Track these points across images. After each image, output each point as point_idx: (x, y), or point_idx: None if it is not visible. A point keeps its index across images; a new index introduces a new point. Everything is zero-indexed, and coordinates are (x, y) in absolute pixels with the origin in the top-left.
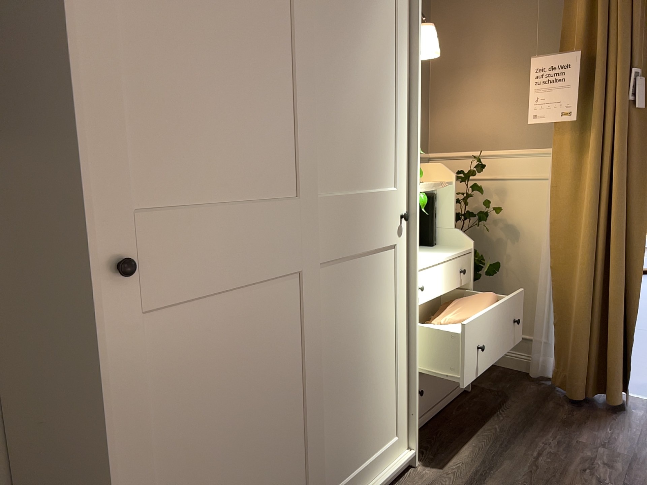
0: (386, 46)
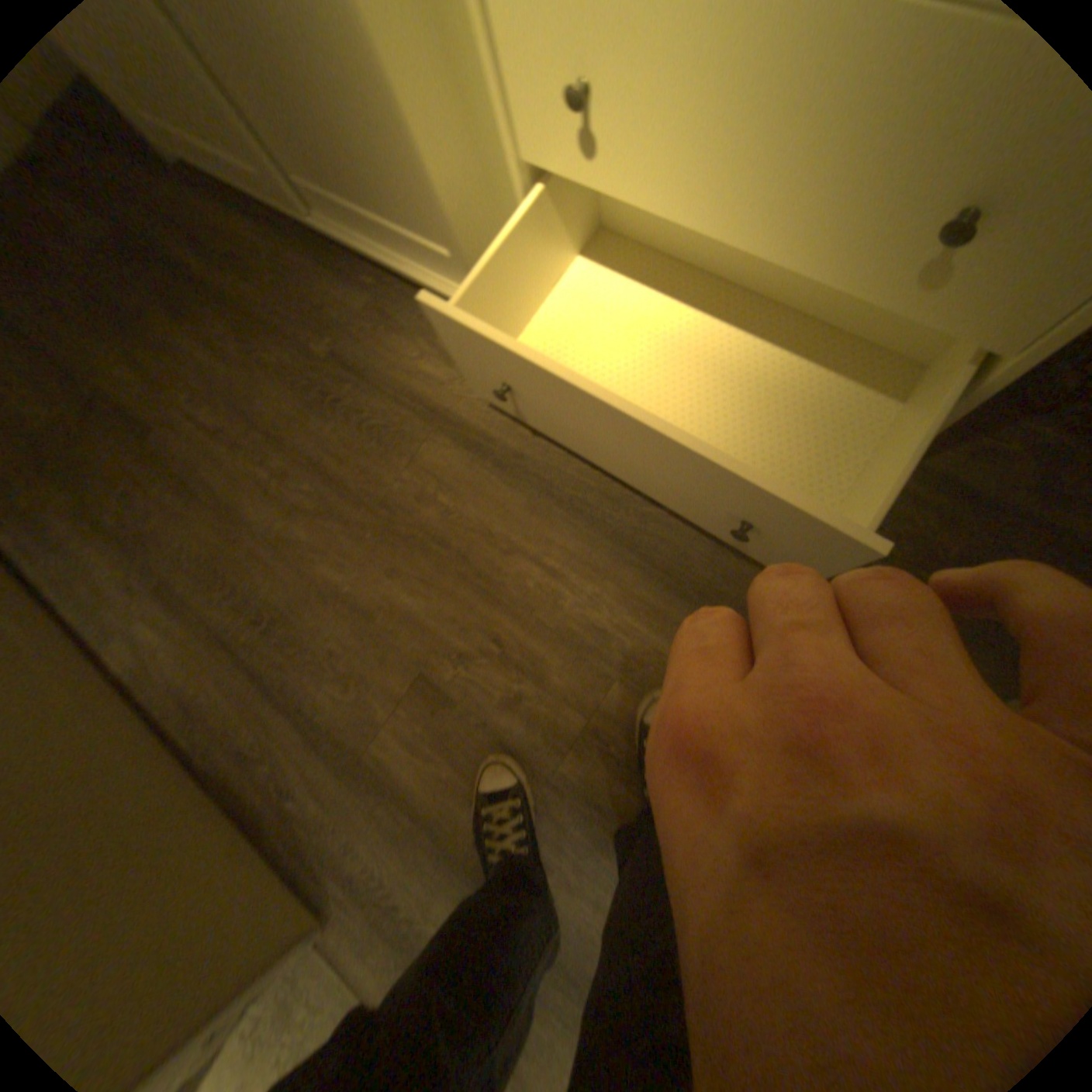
0: None
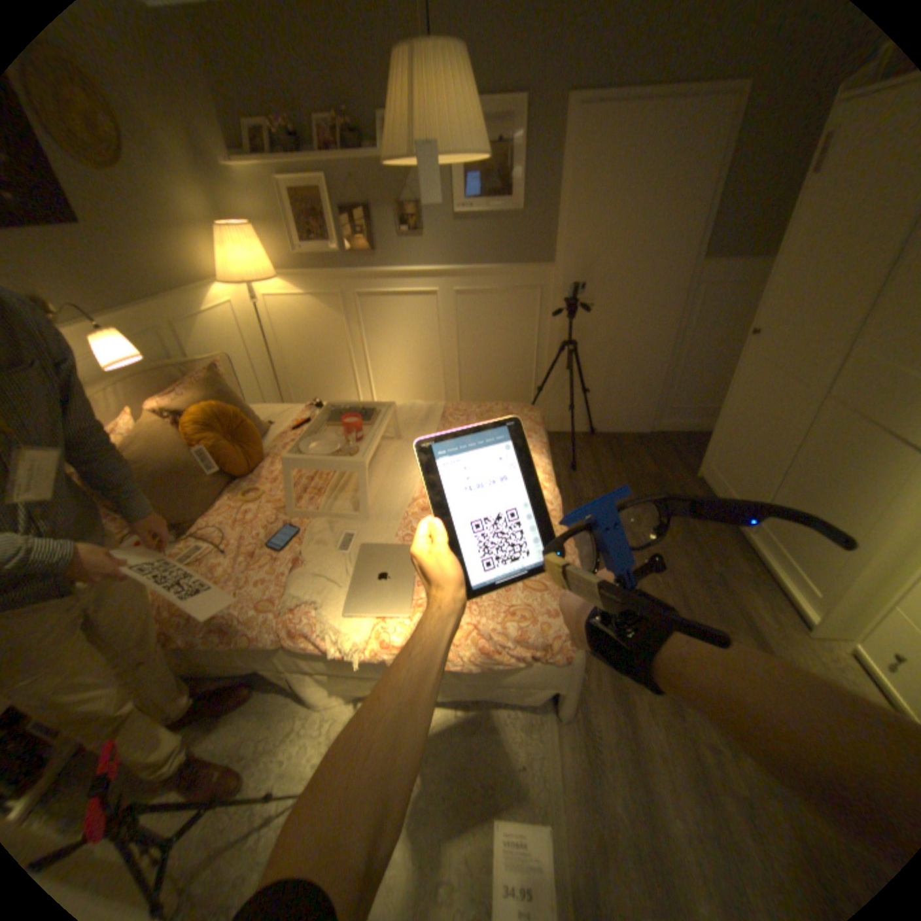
0: None
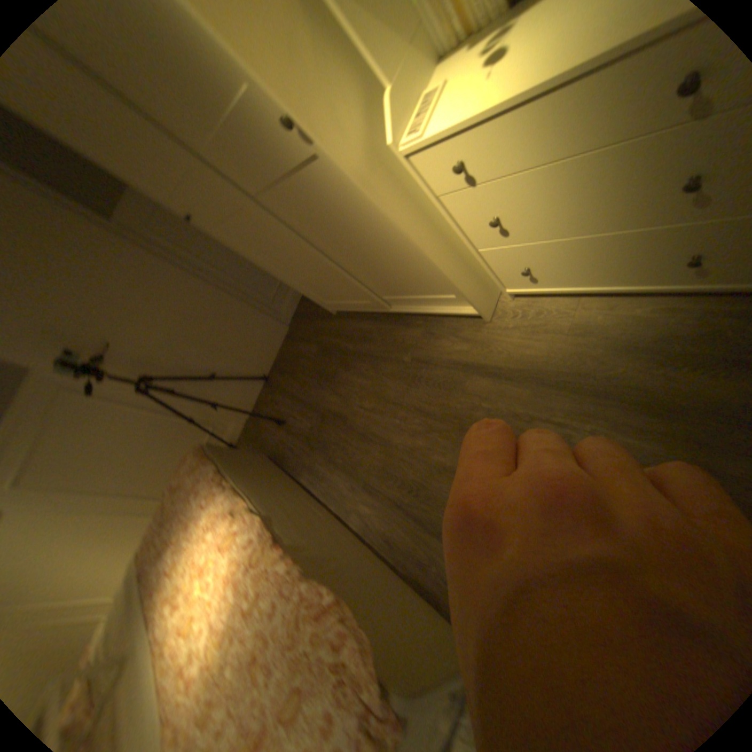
0: None
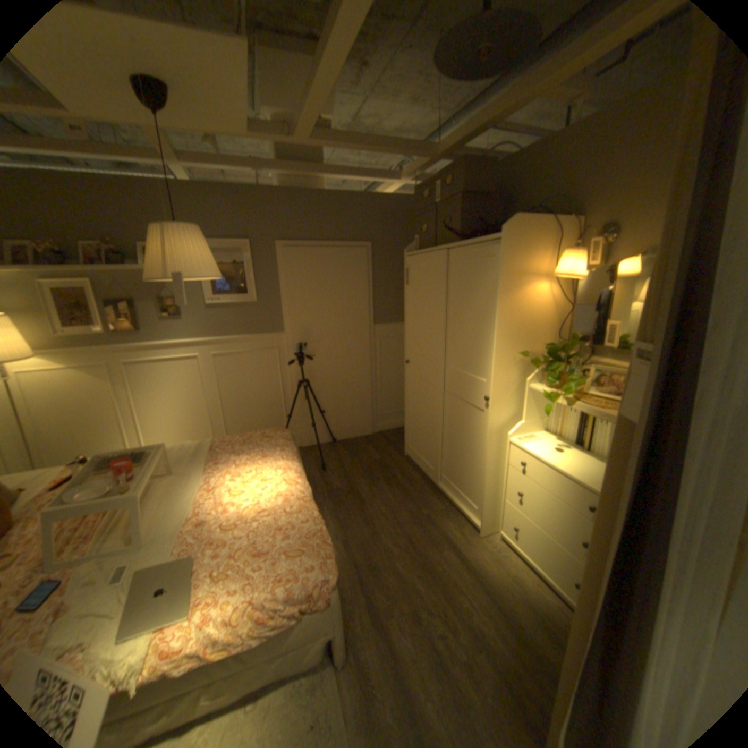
0: (485, 305)
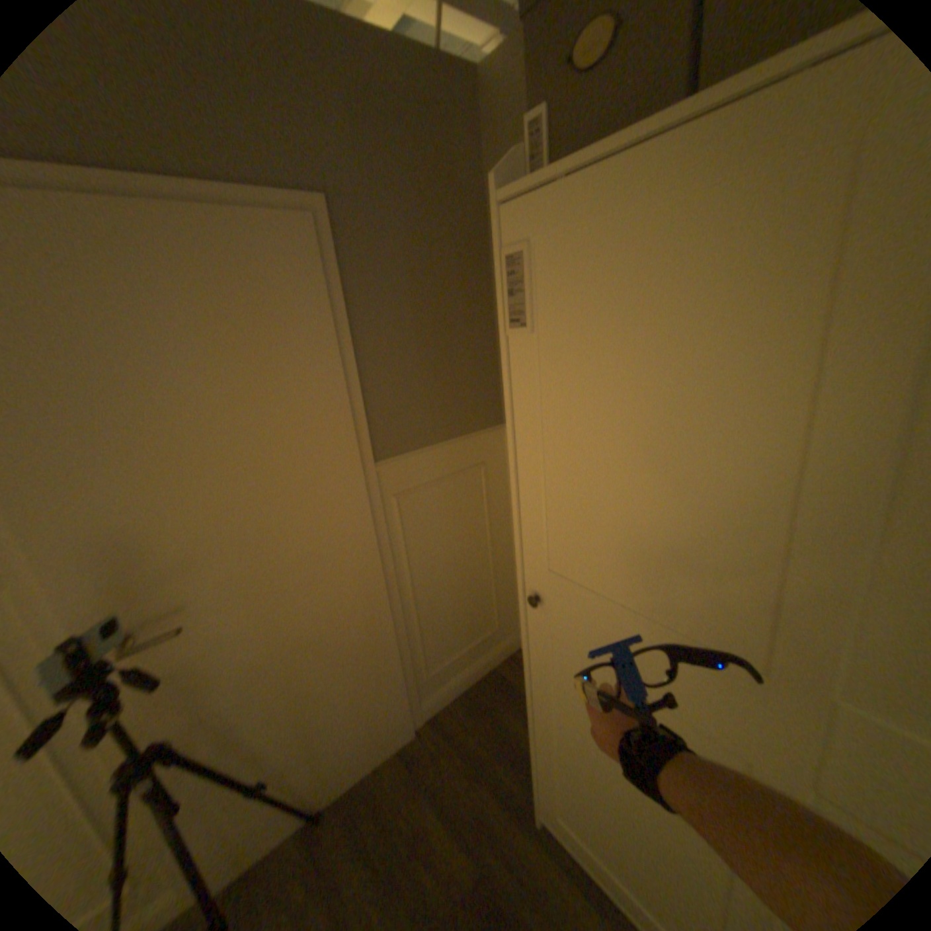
0: None
